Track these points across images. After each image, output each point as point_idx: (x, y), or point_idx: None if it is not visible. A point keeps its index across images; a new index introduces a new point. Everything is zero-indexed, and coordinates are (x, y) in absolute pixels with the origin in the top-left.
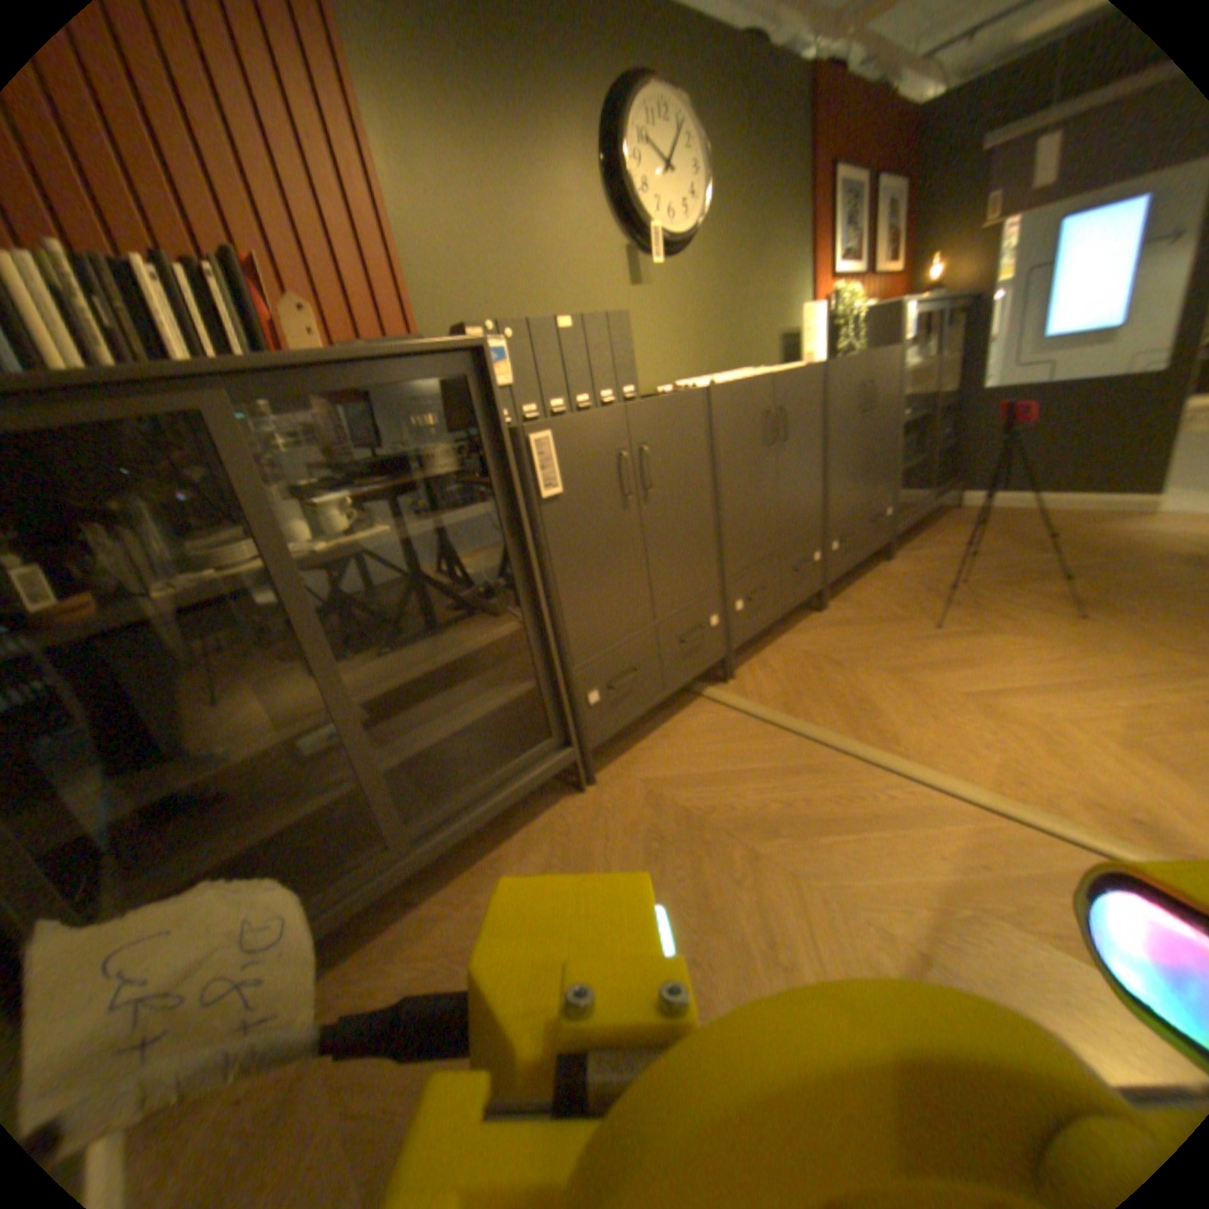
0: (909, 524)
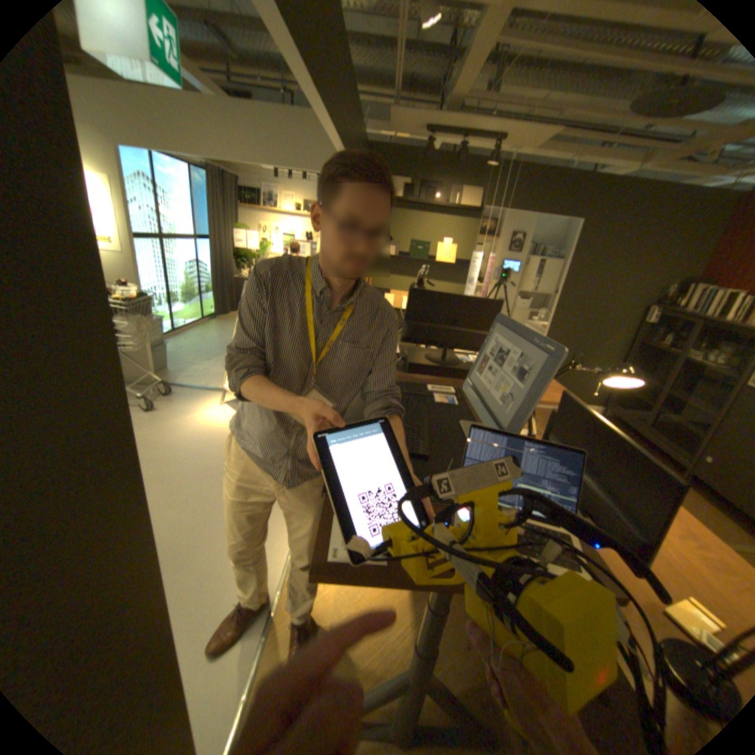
0: None
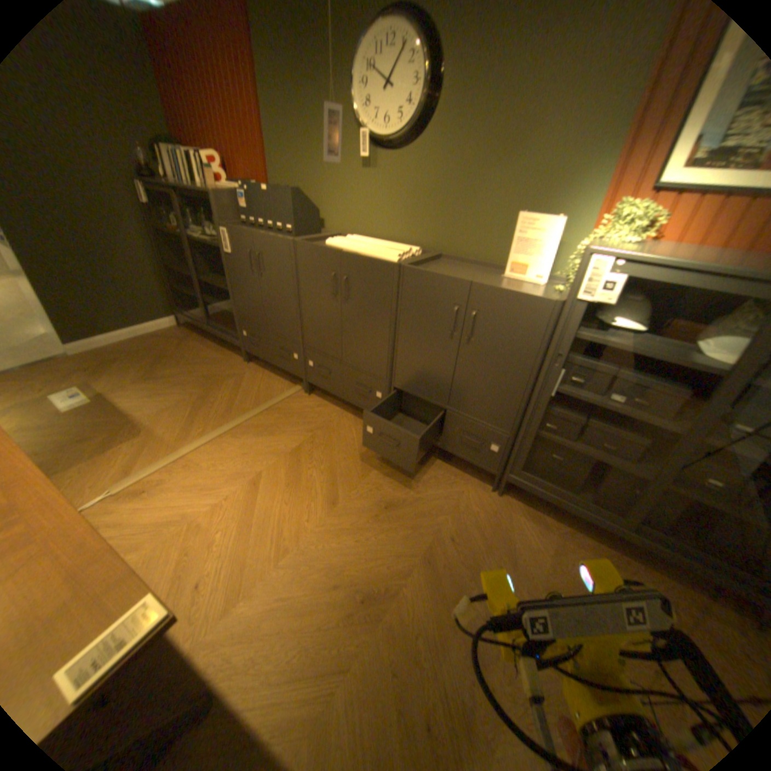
0: (535, 492)
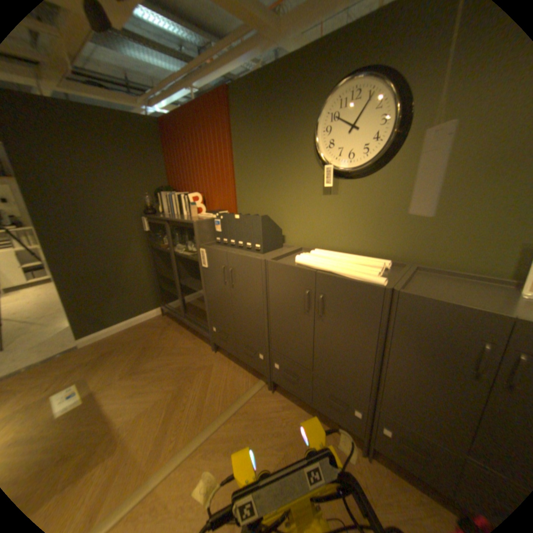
0: None
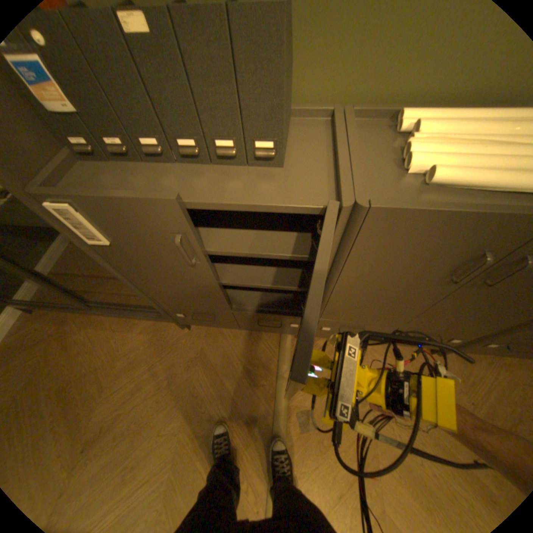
0: None
